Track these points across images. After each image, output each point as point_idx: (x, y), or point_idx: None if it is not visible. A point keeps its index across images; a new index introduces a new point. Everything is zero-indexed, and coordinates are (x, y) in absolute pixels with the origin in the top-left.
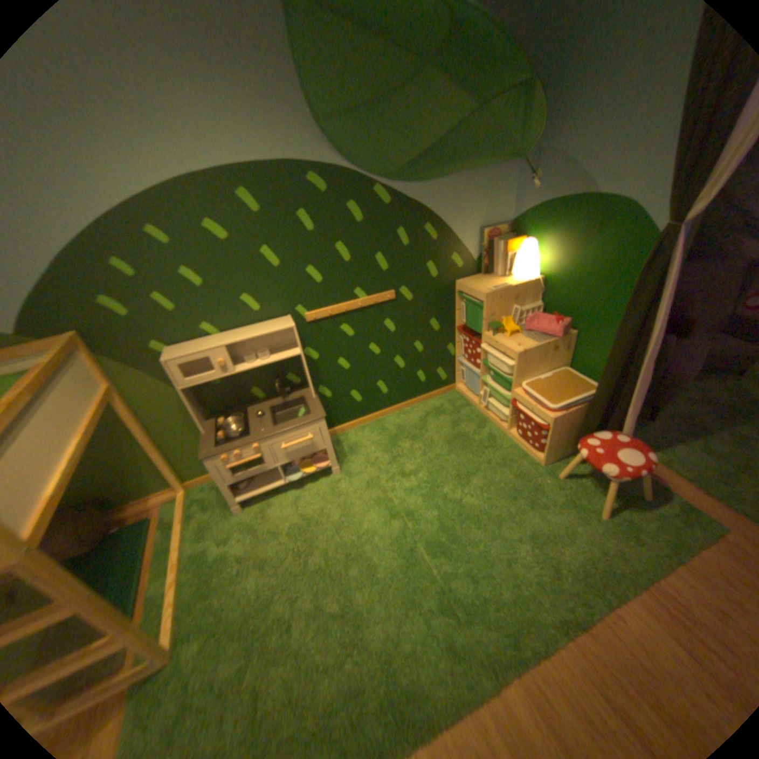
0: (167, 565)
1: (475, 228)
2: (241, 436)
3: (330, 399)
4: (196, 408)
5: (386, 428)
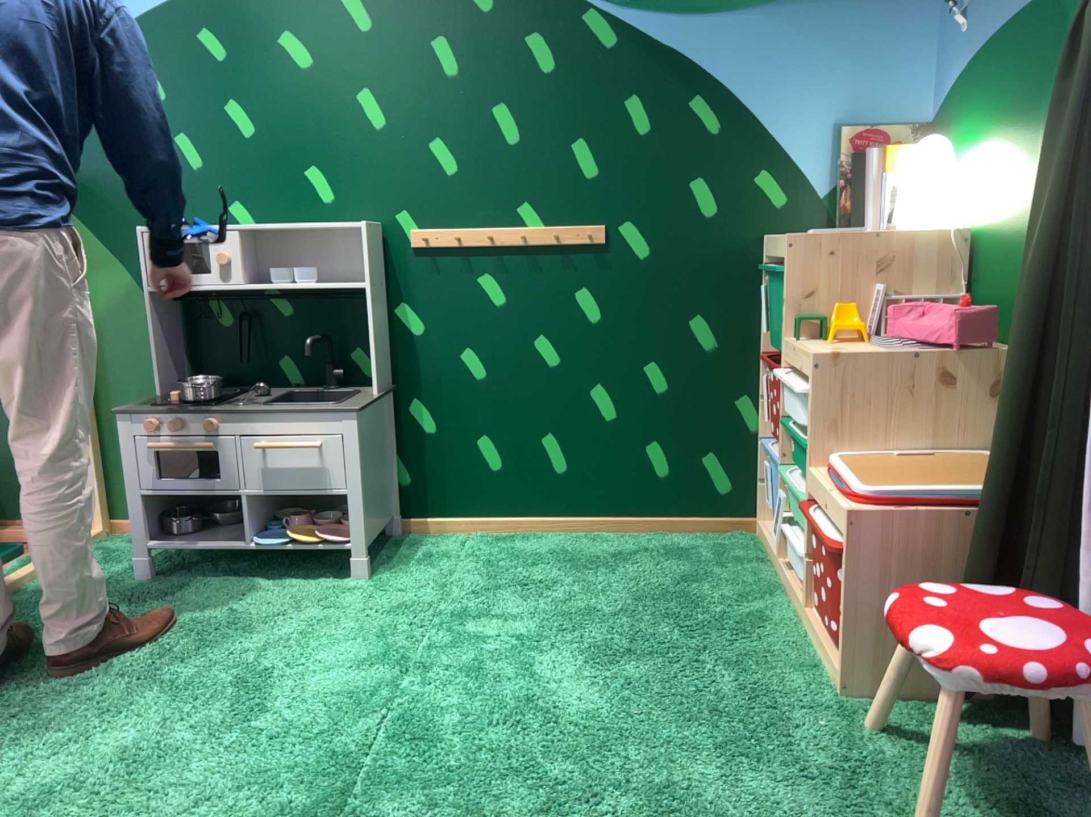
0: None
1: (820, 123)
2: (202, 405)
3: (428, 437)
4: (179, 362)
5: (532, 550)
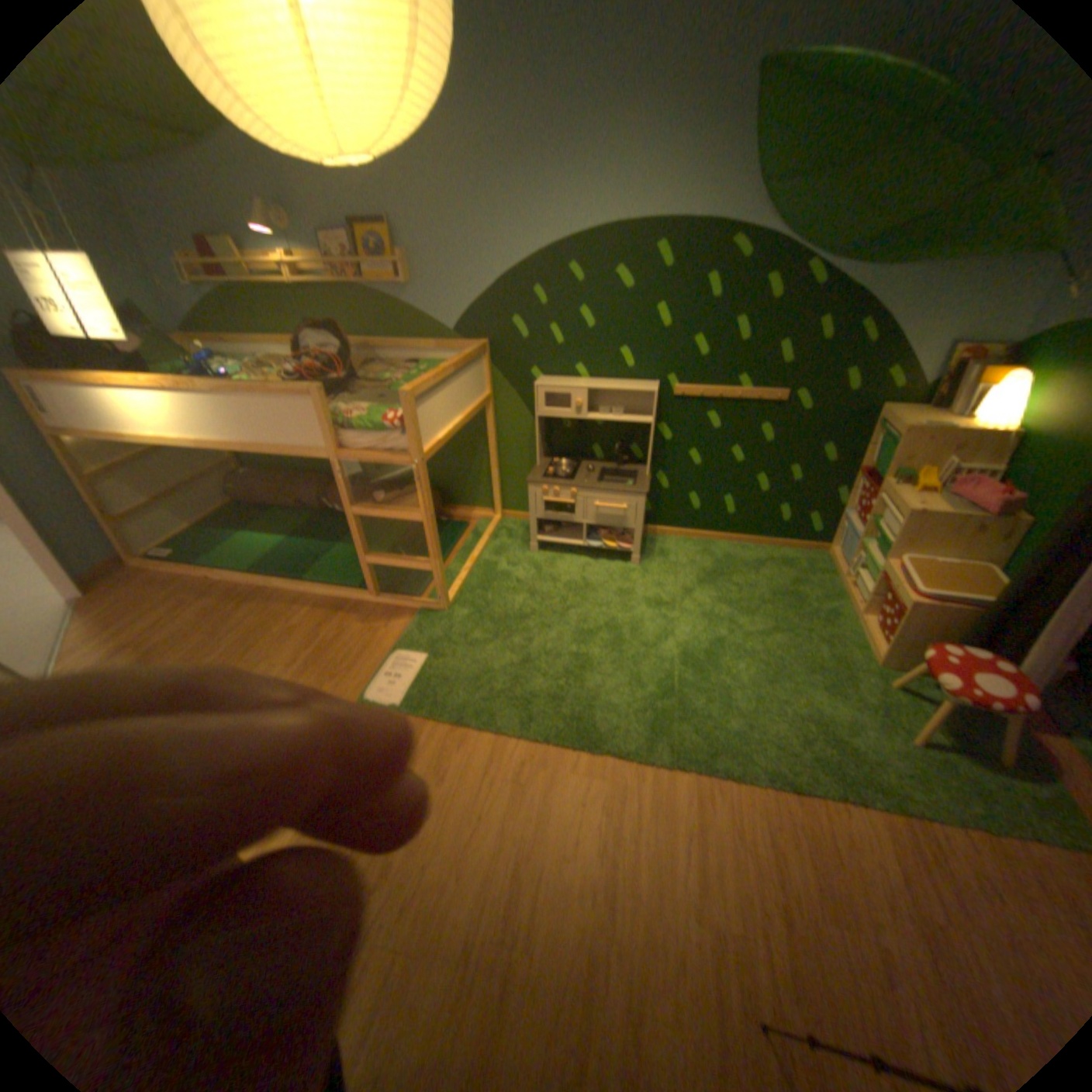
0: (468, 560)
1: (945, 340)
2: (565, 481)
3: (664, 492)
4: (541, 445)
5: (712, 553)
